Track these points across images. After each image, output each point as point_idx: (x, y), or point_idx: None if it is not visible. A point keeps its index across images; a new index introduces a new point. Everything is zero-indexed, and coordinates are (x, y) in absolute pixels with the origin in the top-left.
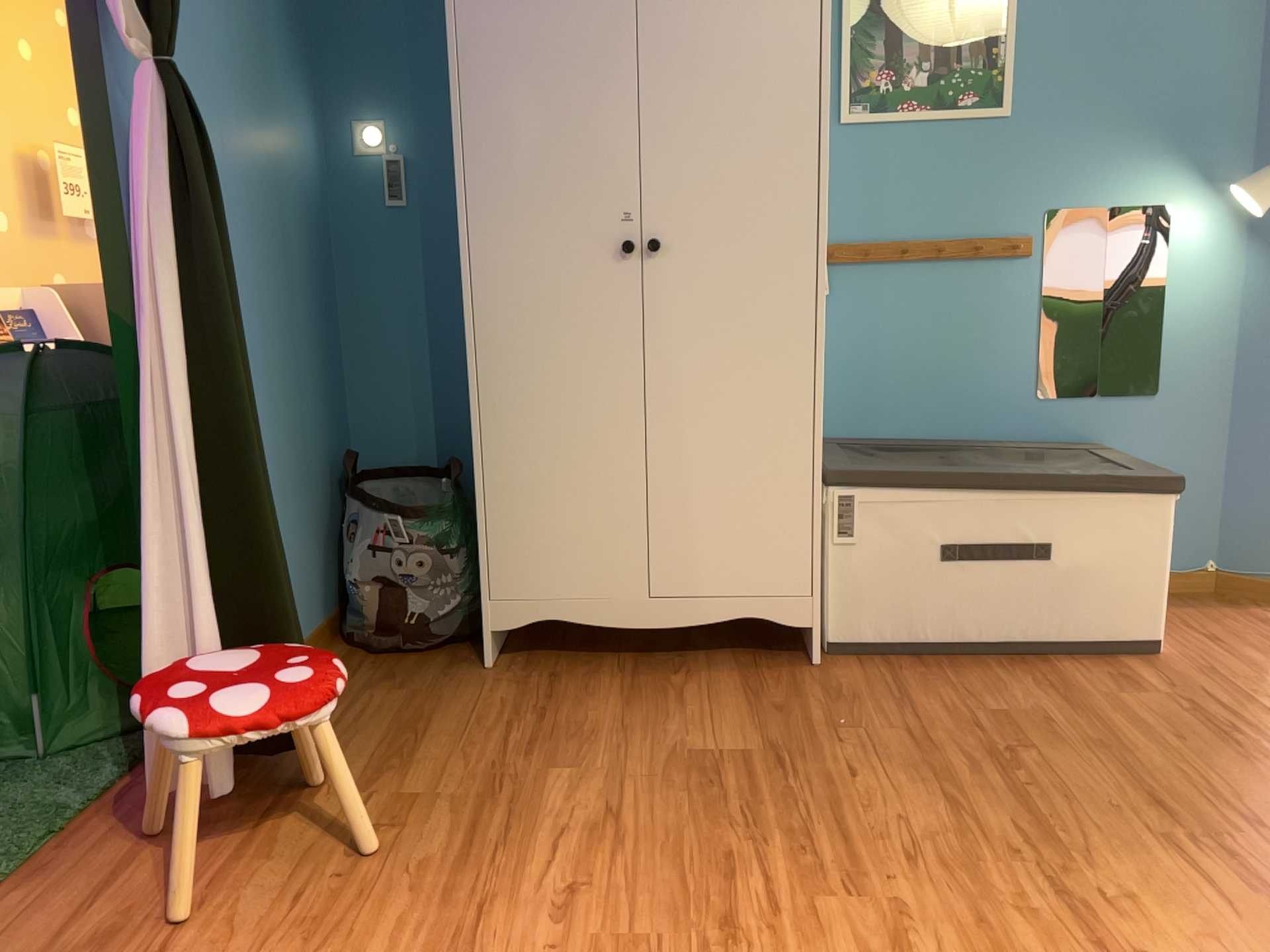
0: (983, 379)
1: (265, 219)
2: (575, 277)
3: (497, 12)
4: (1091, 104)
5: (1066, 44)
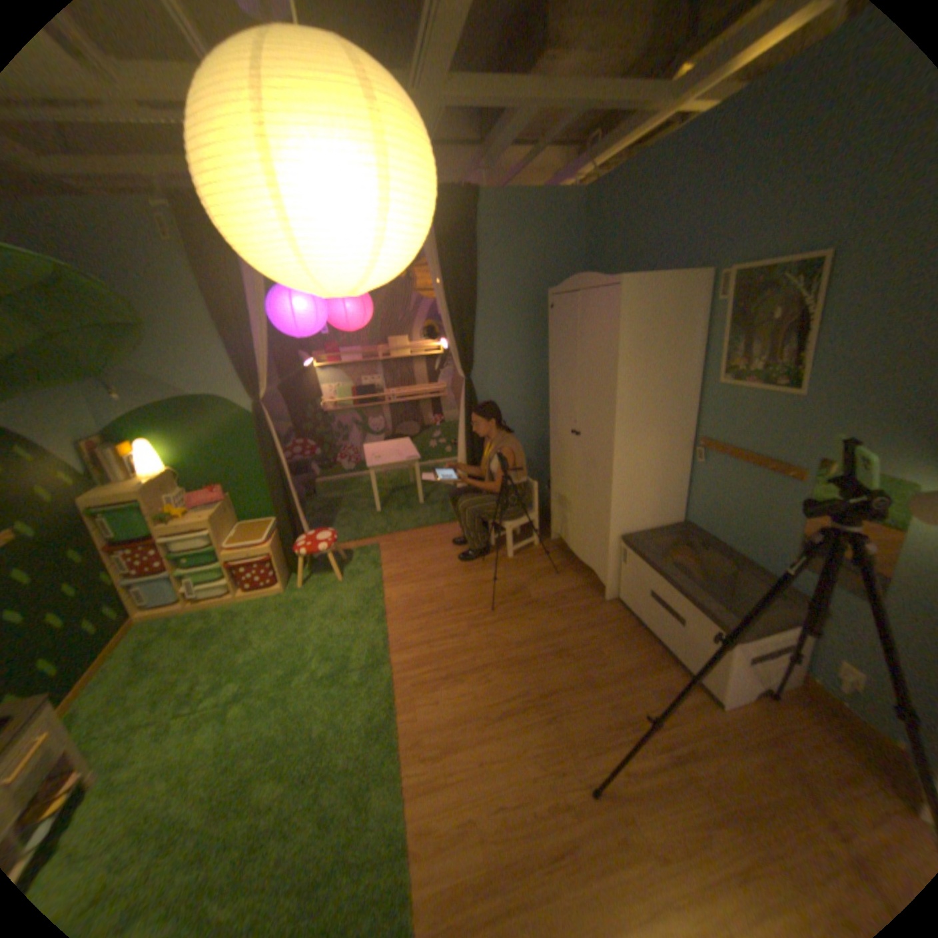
0: (768, 538)
1: (532, 397)
2: (566, 438)
3: (555, 351)
4: (866, 399)
5: (854, 355)
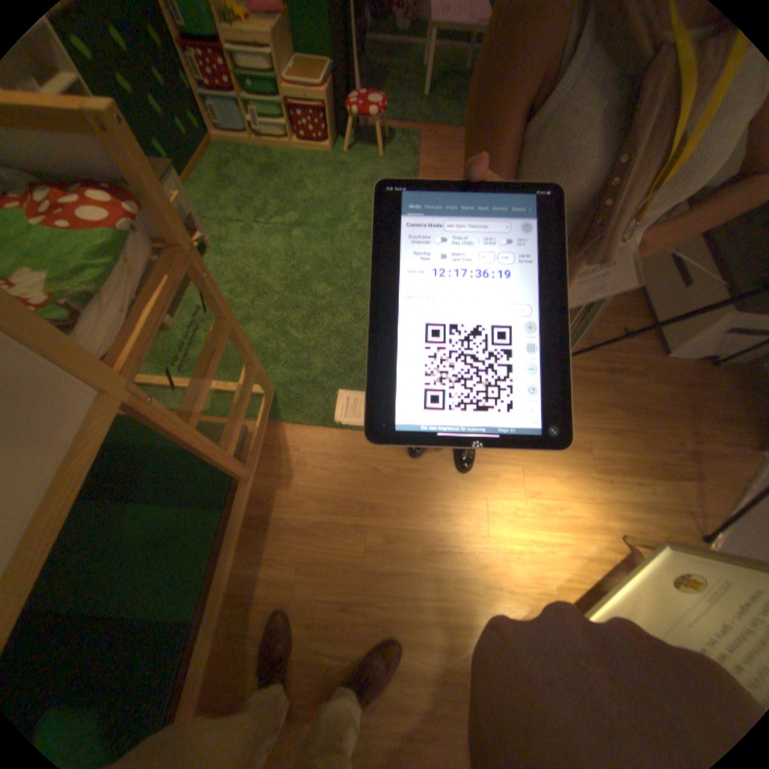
0: None
1: None
2: None
3: None
4: None
5: None
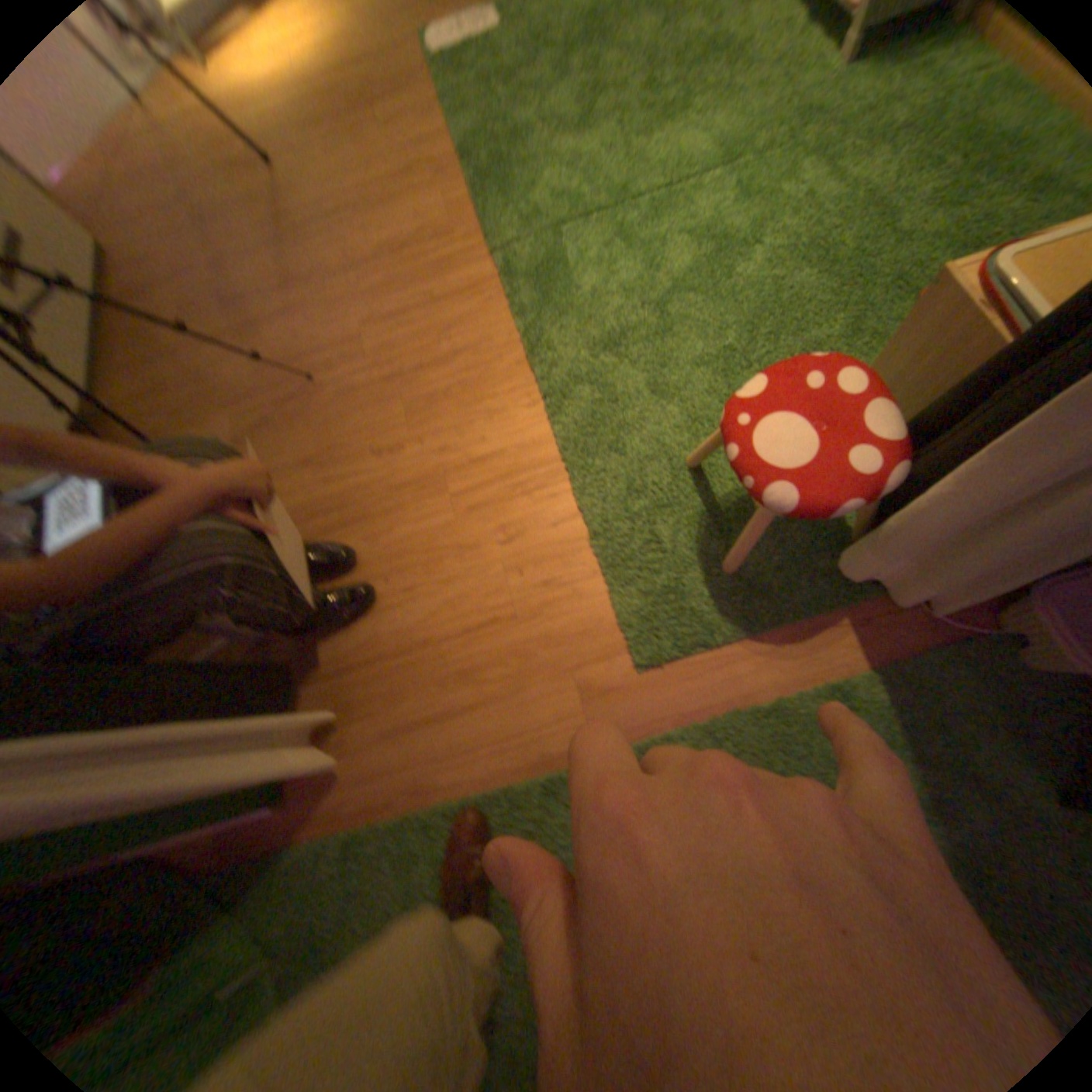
0: None
1: None
2: None
3: None
4: None
5: None
